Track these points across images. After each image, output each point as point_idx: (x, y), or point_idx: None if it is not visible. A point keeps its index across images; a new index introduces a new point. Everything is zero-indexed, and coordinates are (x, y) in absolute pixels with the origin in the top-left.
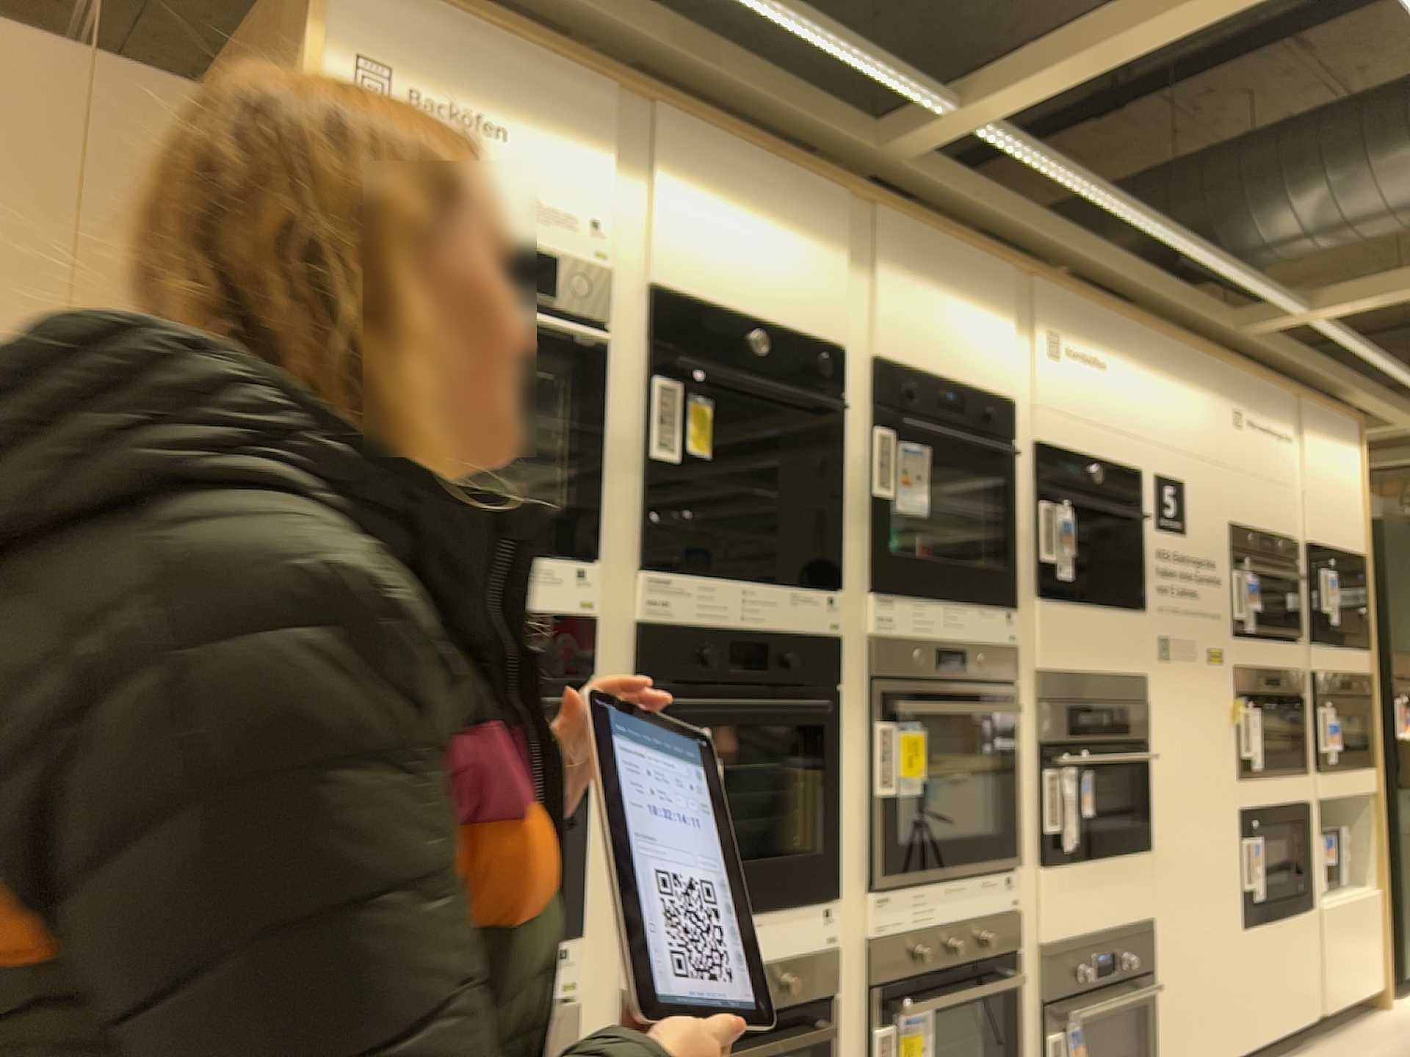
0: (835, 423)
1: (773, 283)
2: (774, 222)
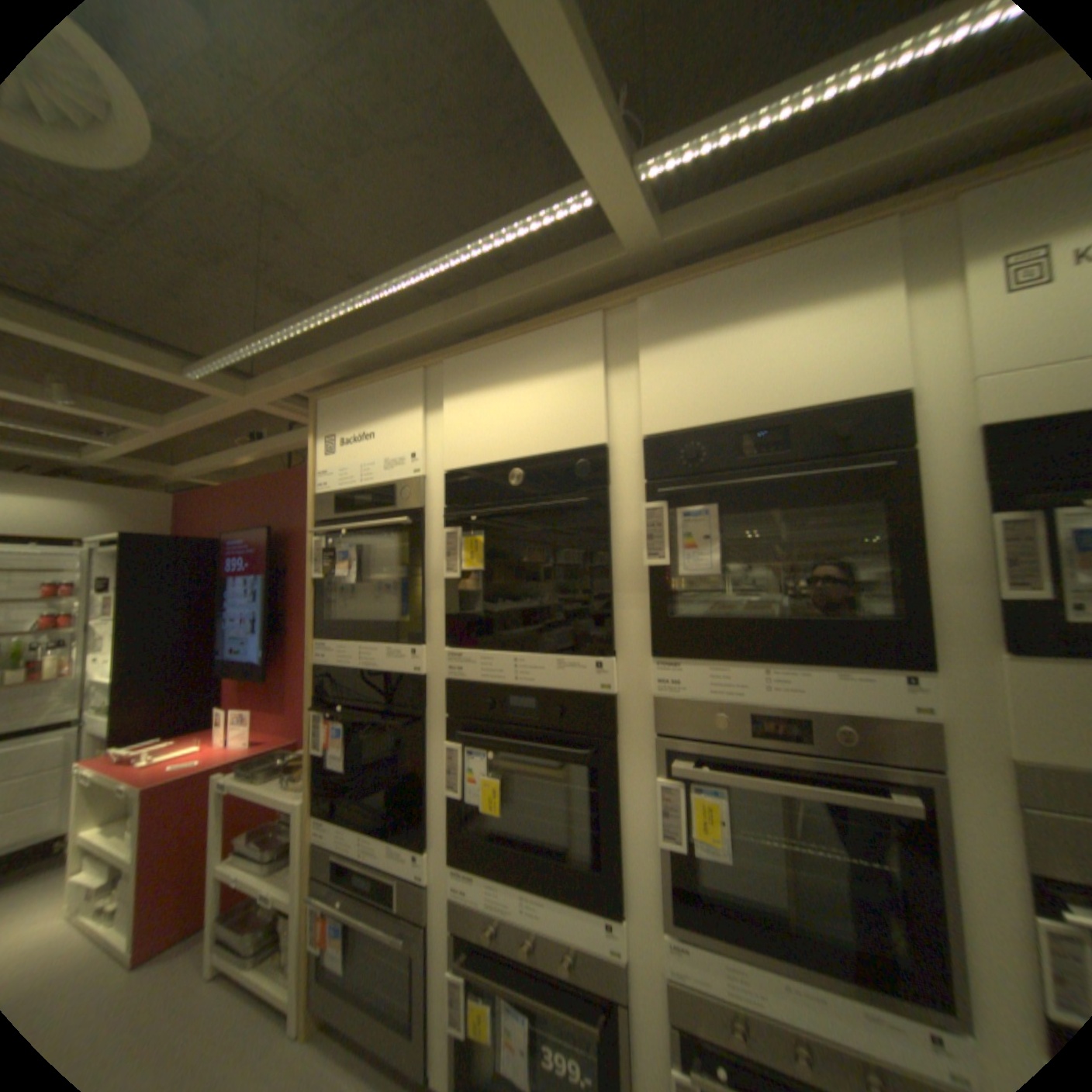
0: (604, 510)
1: (528, 422)
2: (527, 375)
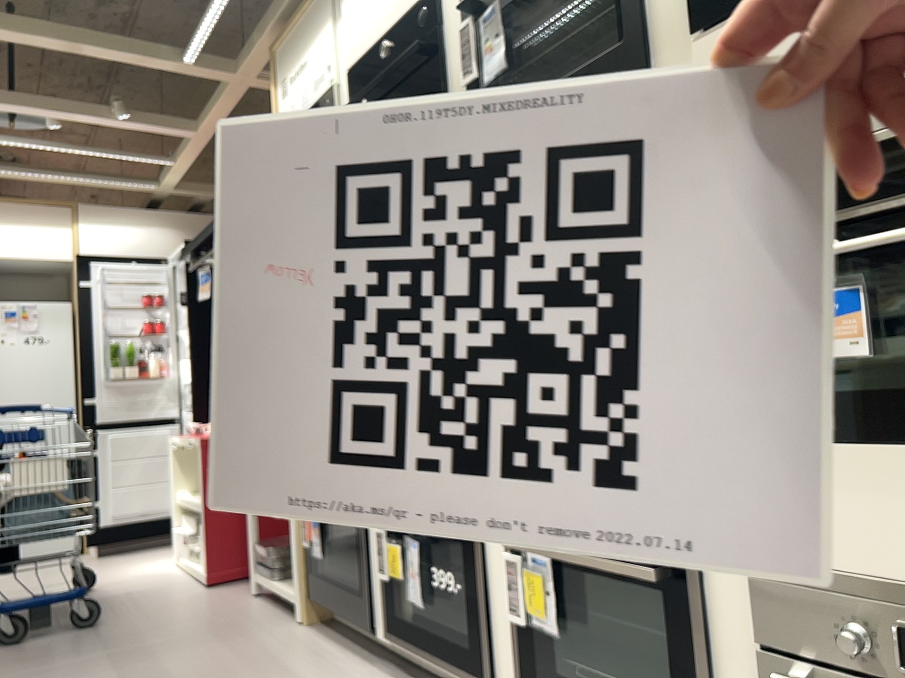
0: (437, 50)
1: None
2: None
